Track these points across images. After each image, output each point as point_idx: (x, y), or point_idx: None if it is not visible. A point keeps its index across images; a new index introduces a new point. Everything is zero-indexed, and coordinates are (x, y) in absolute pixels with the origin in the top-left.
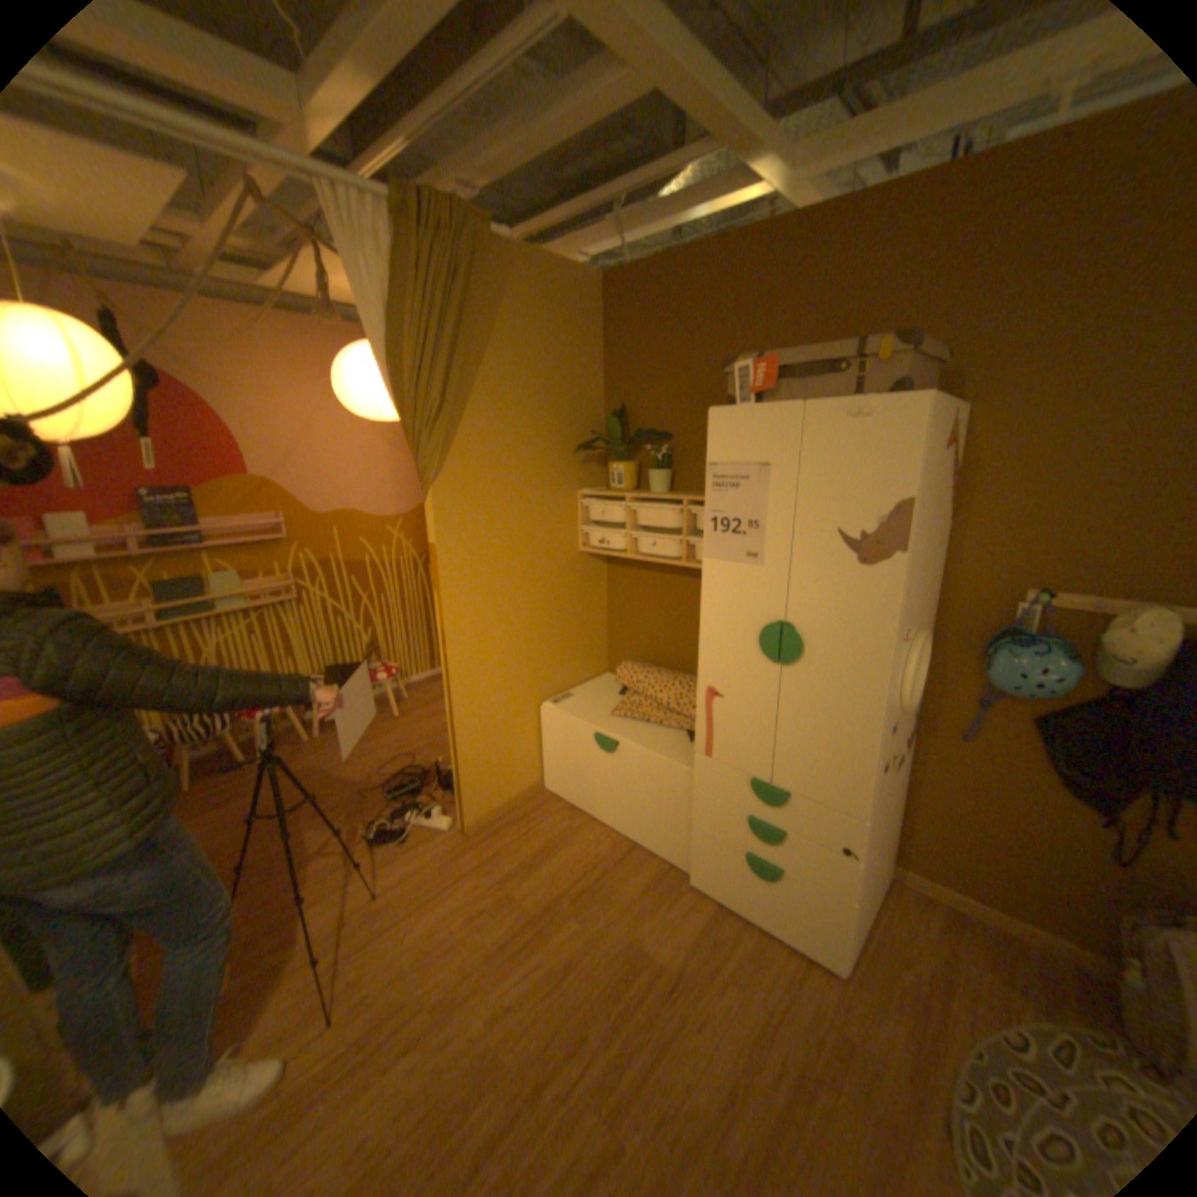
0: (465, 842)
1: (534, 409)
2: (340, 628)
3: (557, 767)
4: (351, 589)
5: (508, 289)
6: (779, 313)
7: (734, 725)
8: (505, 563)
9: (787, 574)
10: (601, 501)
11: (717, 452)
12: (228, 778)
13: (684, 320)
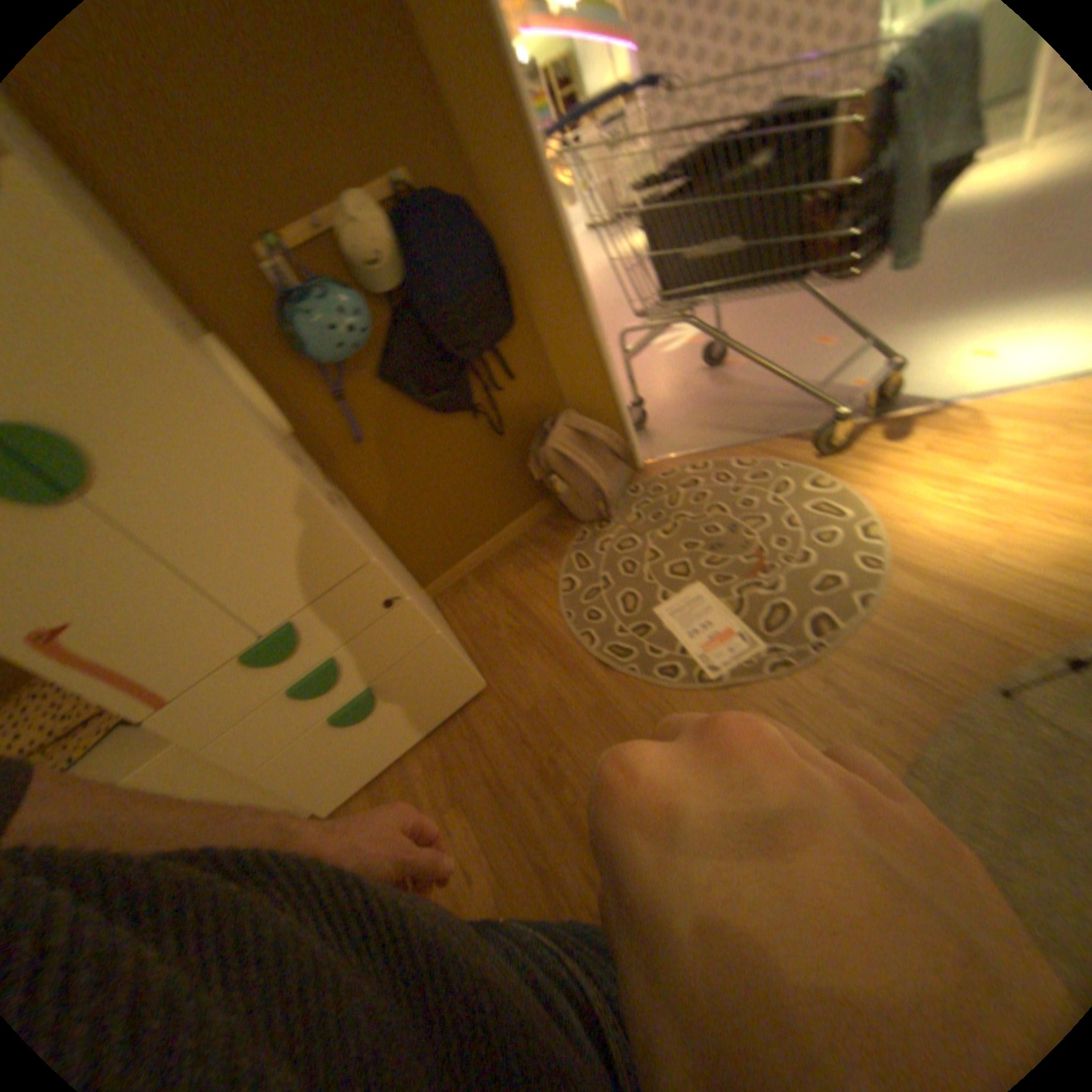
0: None
1: None
2: None
3: None
4: None
5: None
6: None
7: (140, 633)
8: None
9: None
10: None
11: None
12: None
13: None
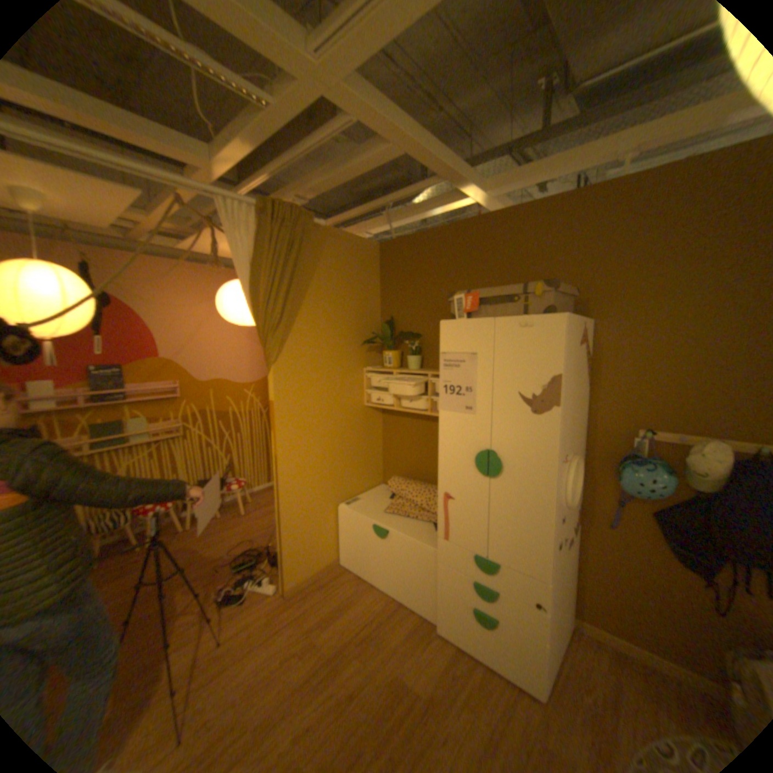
0: (284, 603)
1: (337, 320)
2: (209, 454)
3: (348, 549)
4: (218, 429)
5: (323, 252)
6: (481, 267)
7: (462, 518)
8: (317, 412)
9: (490, 420)
10: (378, 374)
11: (446, 346)
12: (124, 558)
13: (427, 270)
